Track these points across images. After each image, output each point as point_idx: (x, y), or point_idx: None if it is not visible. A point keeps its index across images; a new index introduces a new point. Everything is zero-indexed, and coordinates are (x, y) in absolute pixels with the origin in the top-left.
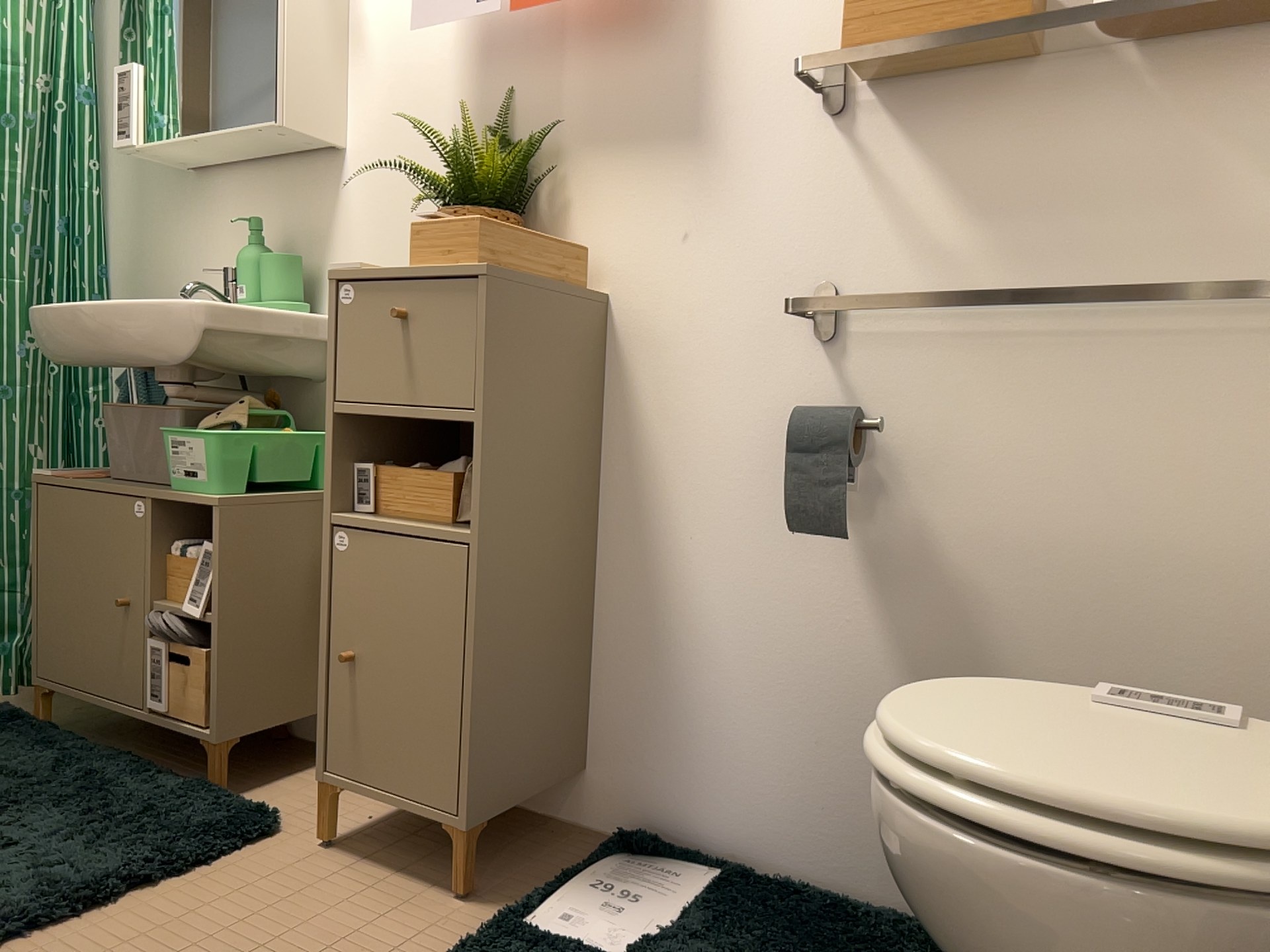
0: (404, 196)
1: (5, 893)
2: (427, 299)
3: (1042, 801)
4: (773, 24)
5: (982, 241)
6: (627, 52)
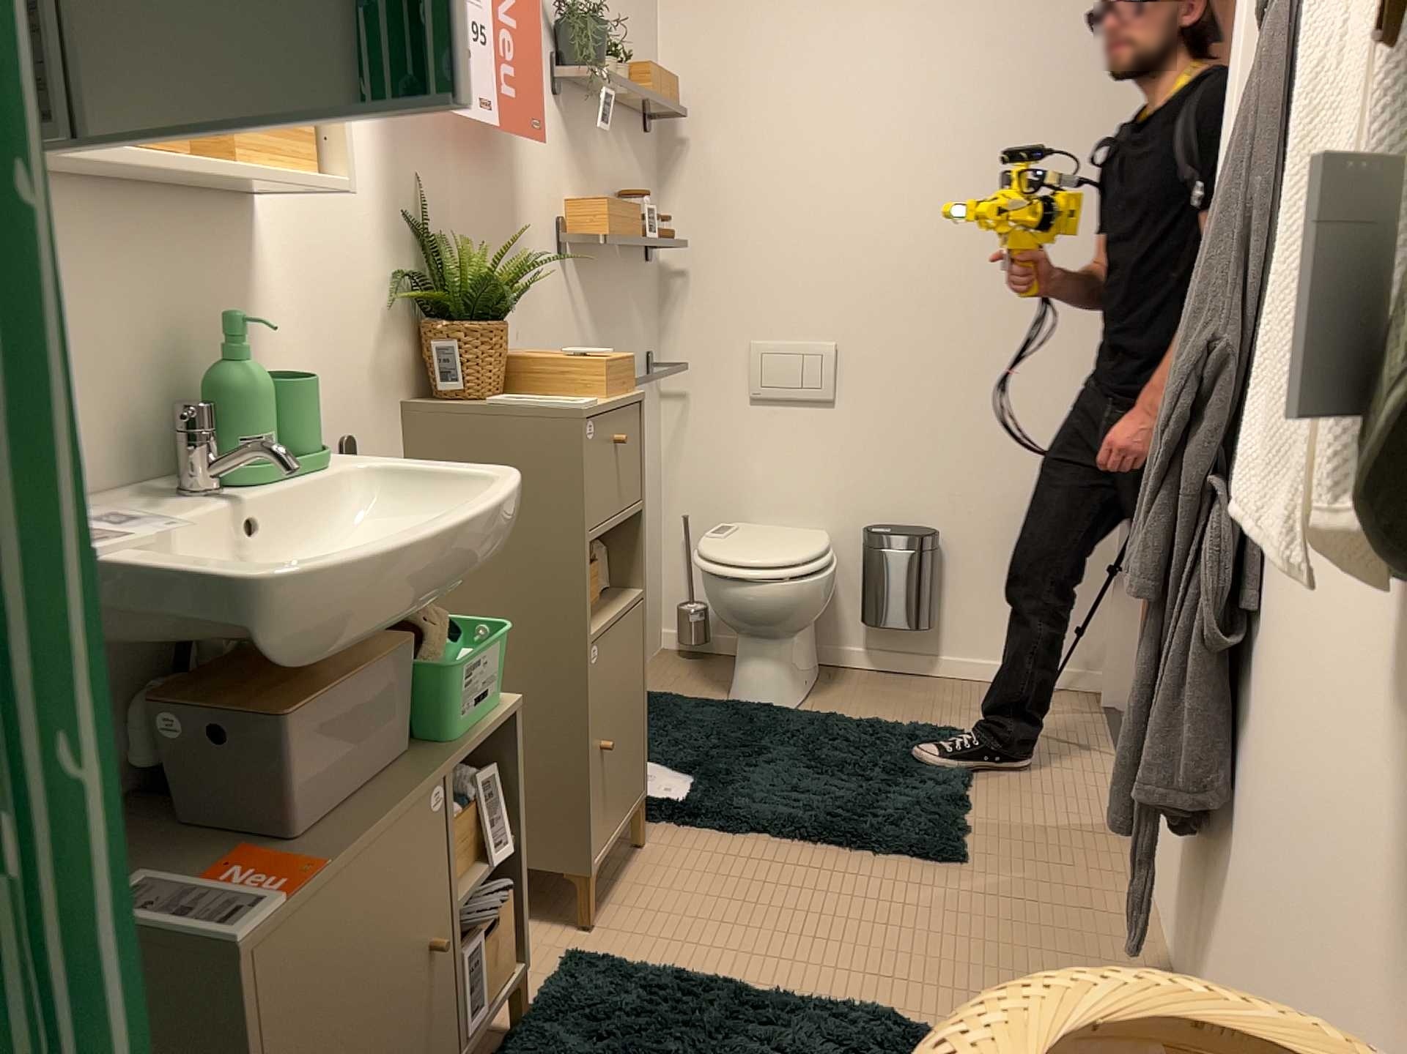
0: (333, 275)
1: (810, 1021)
2: (623, 422)
3: (828, 555)
4: (541, 182)
5: (600, 340)
6: (484, 169)
